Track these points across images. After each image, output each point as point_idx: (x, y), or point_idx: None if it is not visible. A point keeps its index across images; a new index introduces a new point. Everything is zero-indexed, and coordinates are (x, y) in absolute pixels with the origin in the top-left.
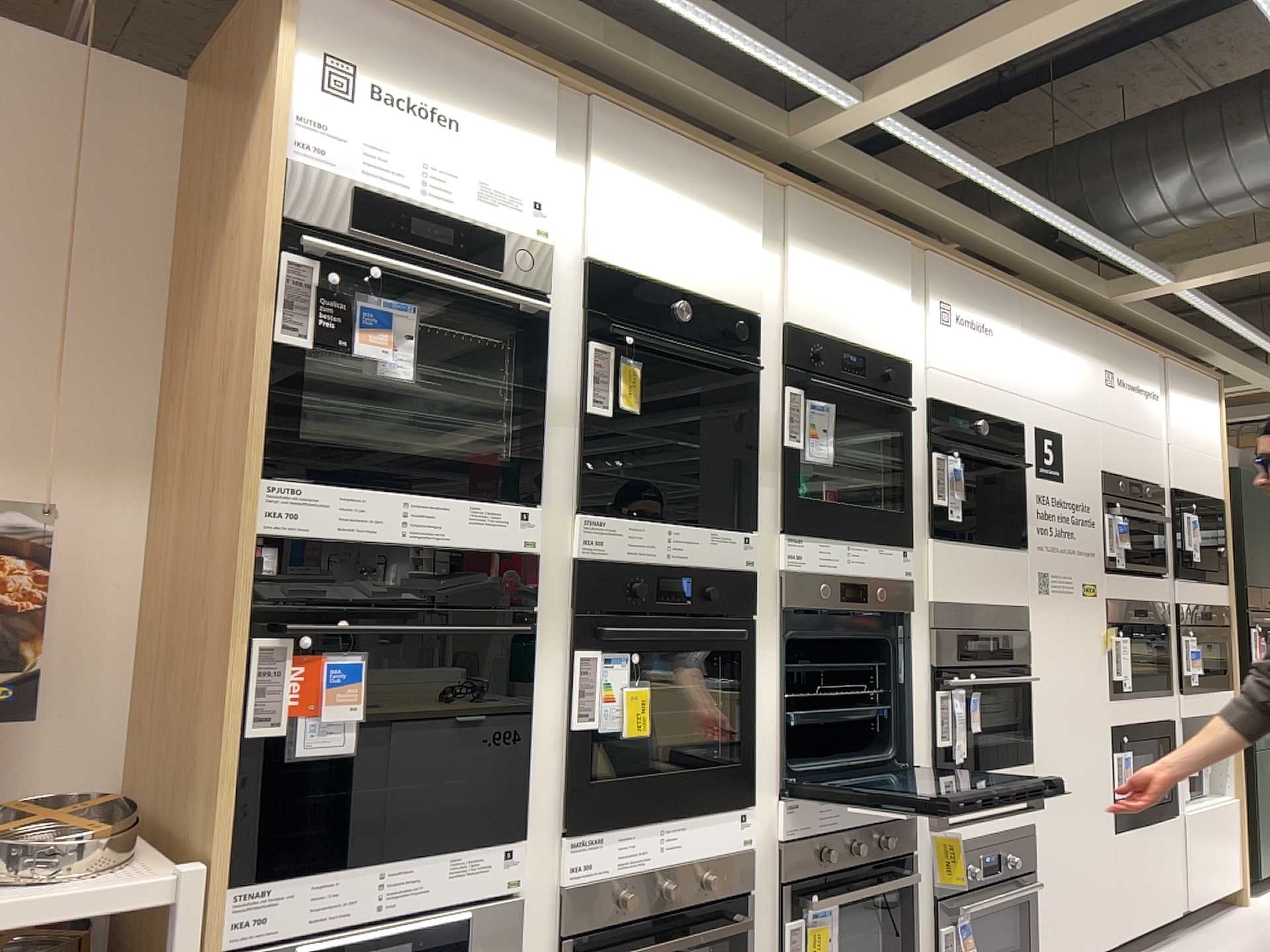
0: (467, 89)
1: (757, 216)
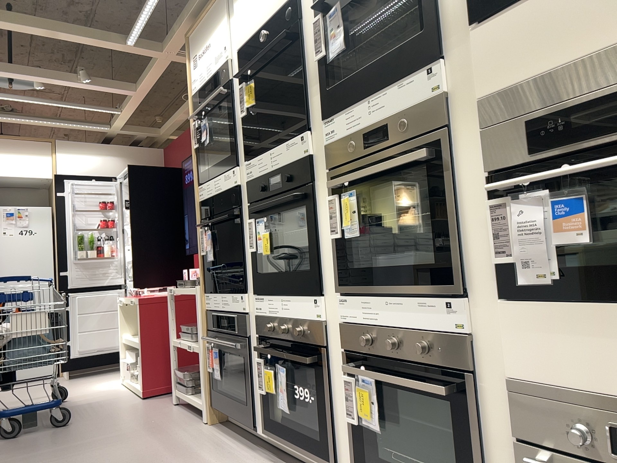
0: (208, 28)
1: None
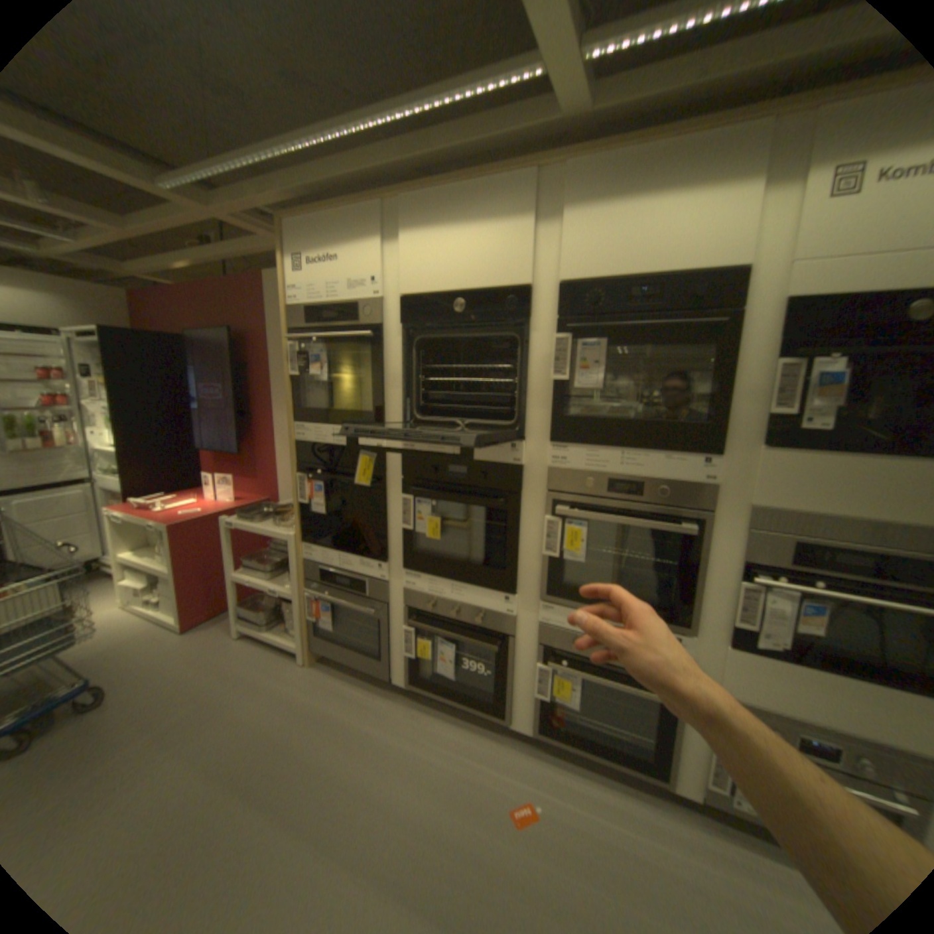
0: (333, 231)
1: (540, 195)
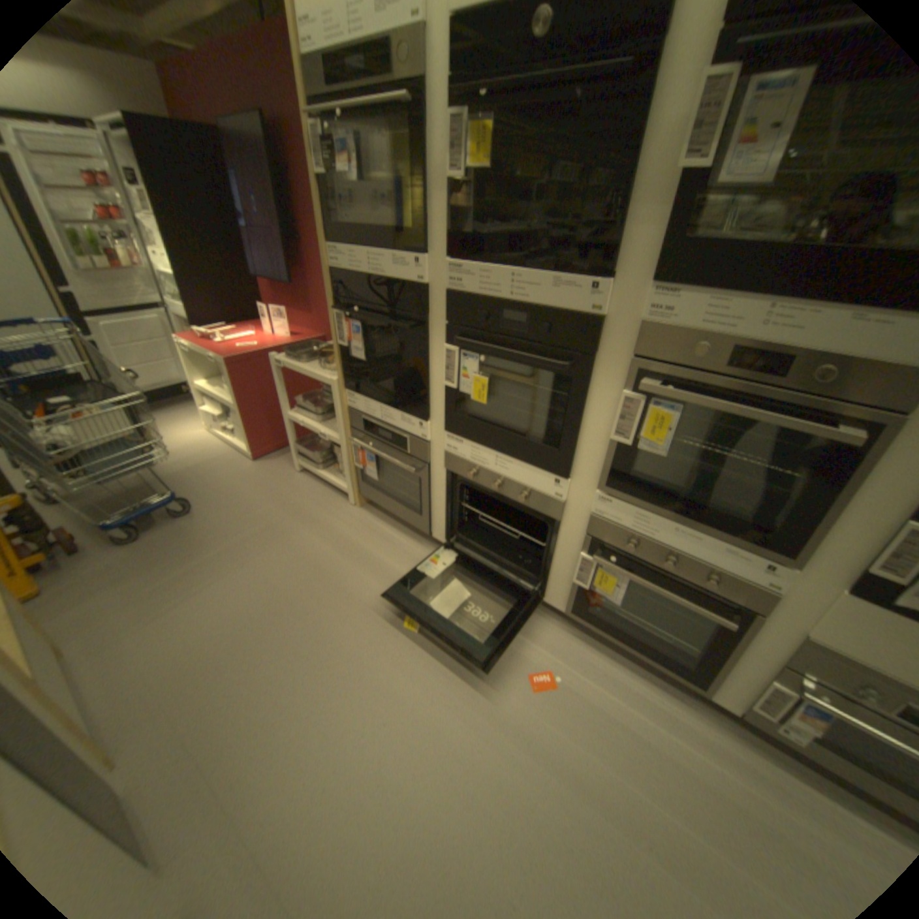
0: None
1: None
